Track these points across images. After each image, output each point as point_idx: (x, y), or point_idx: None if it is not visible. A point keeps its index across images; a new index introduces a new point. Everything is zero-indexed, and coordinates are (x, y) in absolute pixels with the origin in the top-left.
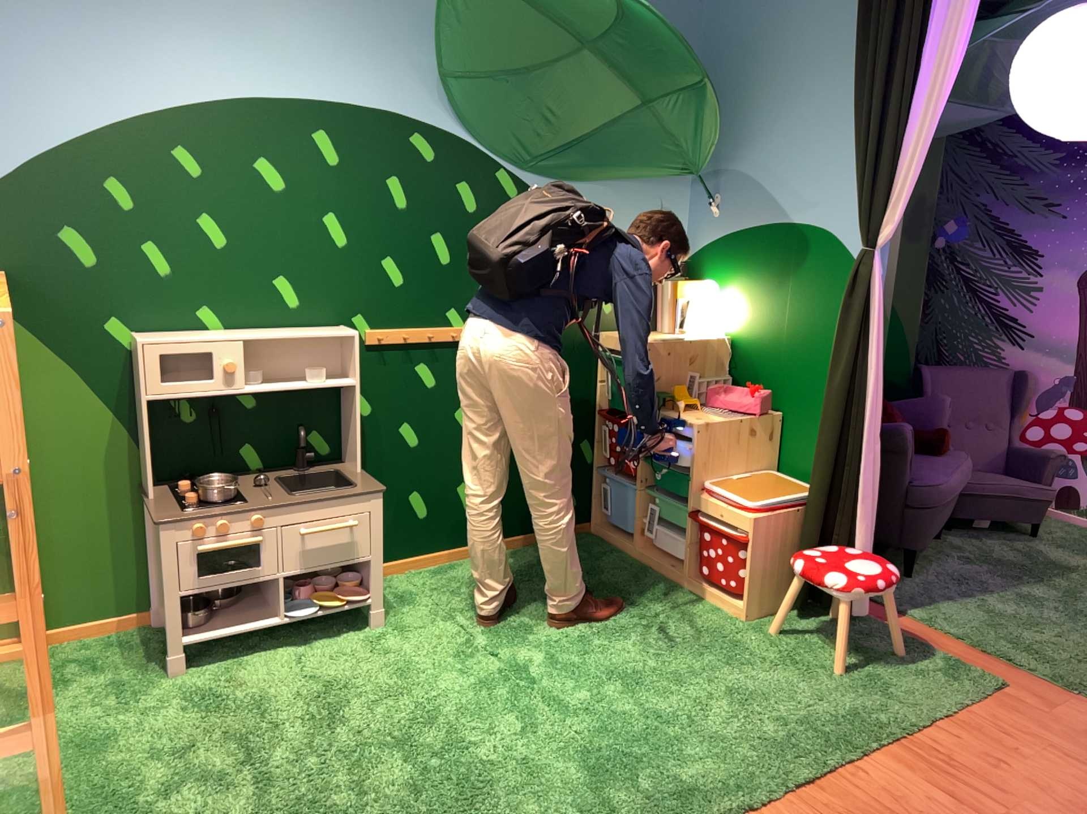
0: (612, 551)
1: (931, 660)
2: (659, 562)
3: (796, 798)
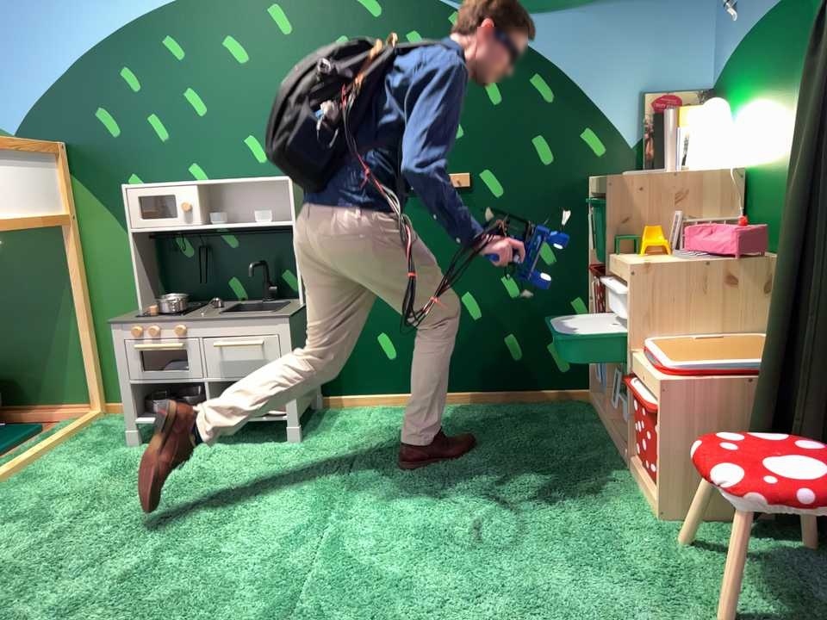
0: (590, 422)
1: None
2: (619, 439)
3: None
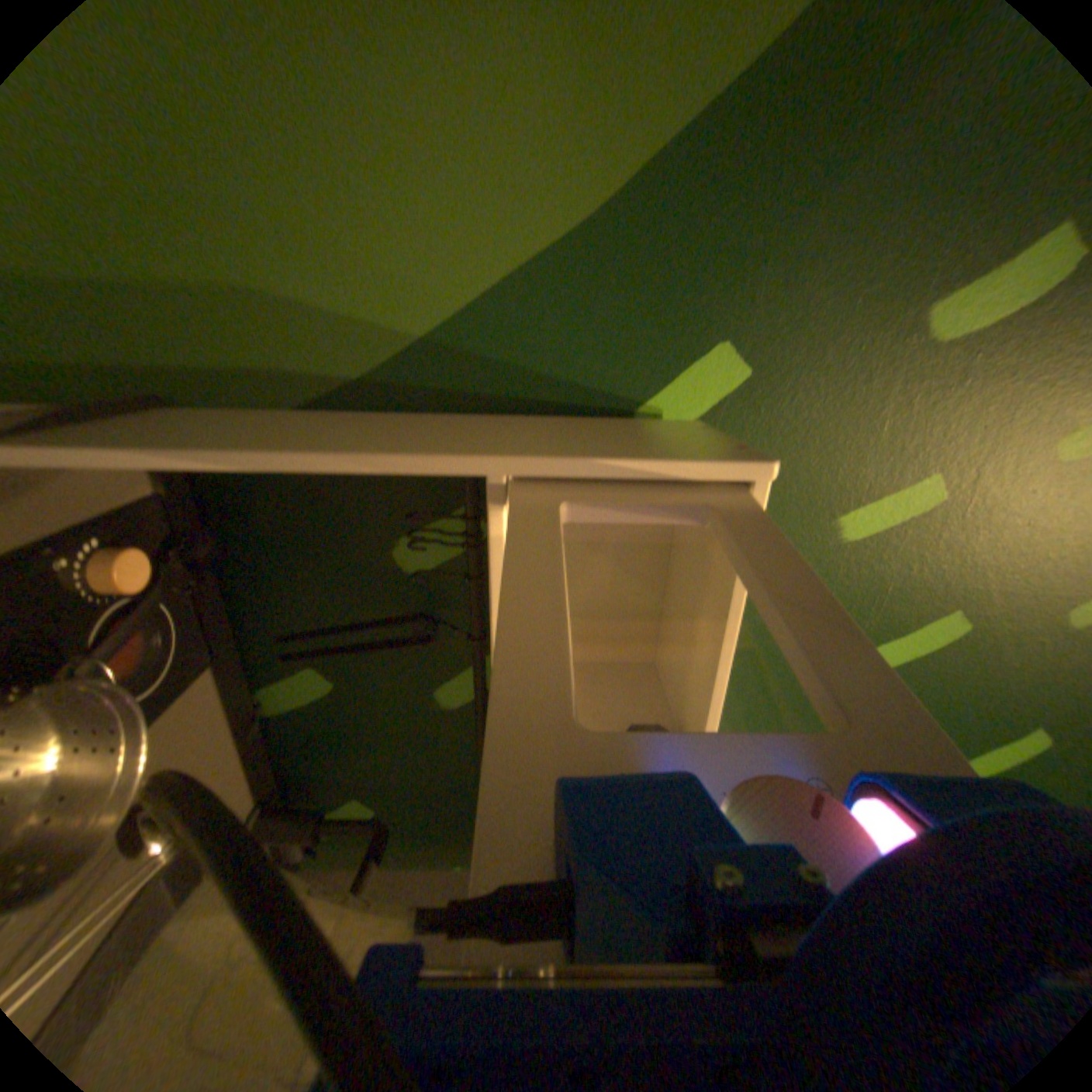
0: None
1: None
2: None
3: None
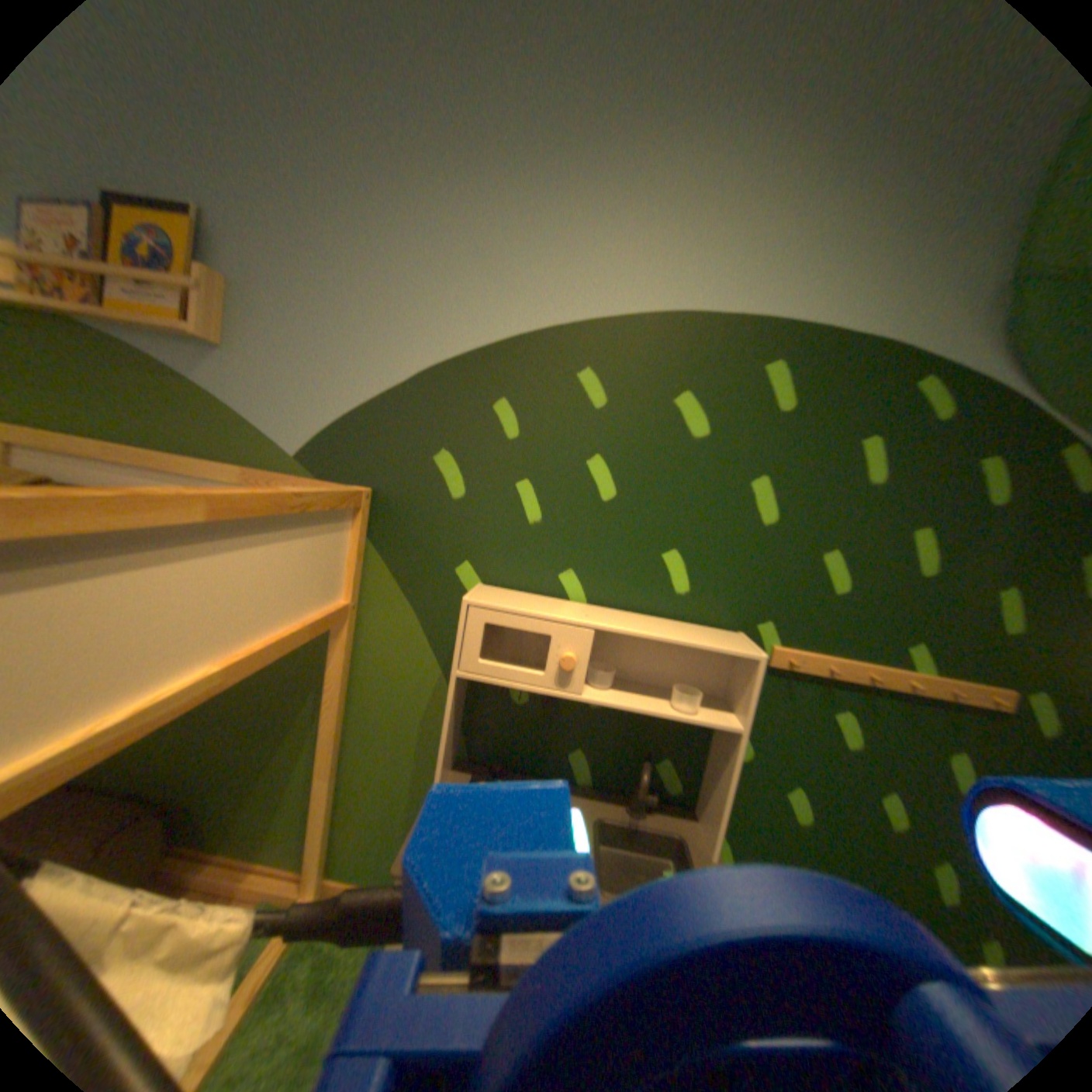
0: None
1: None
2: None
3: None
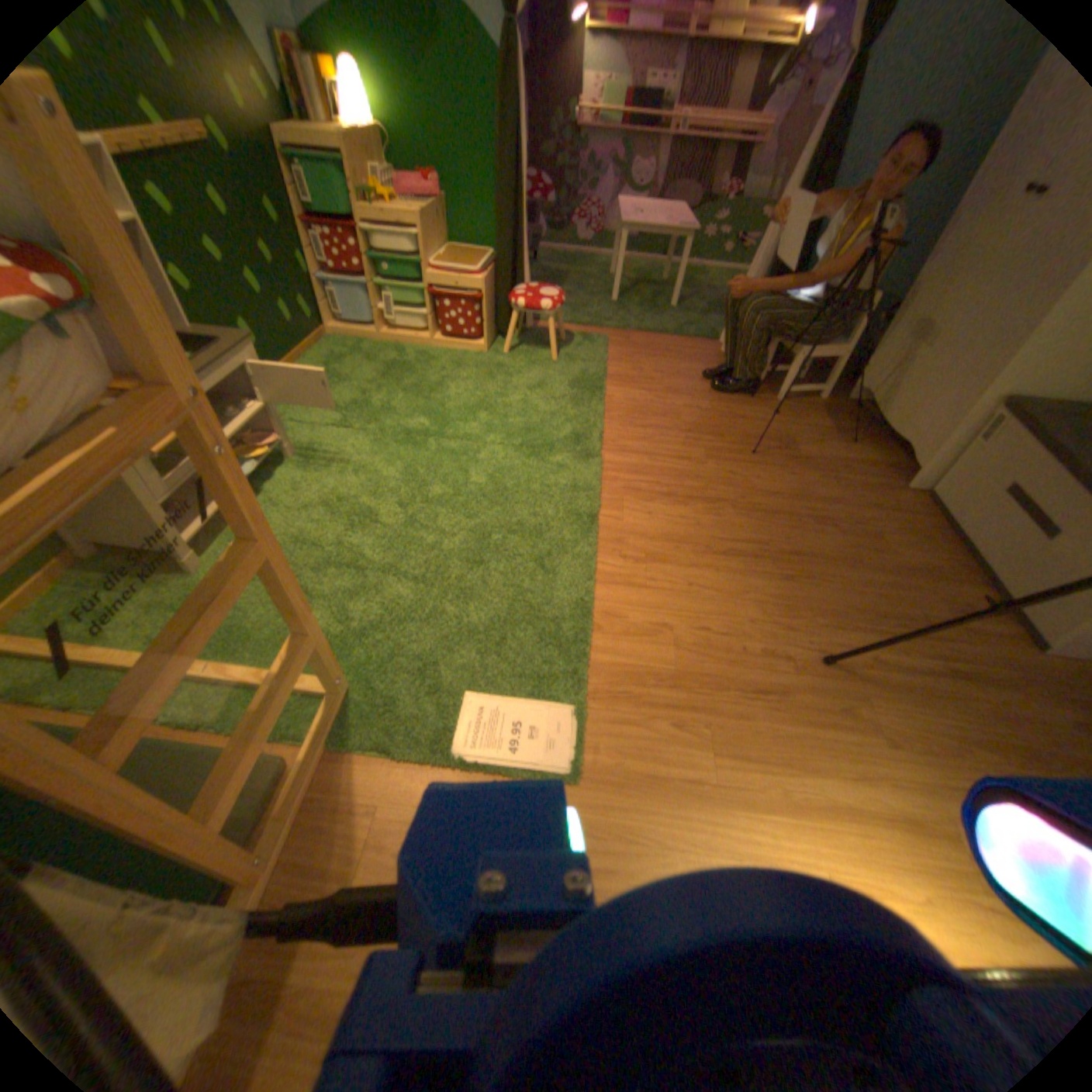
0: (357, 340)
1: (577, 339)
2: (402, 336)
3: (608, 423)
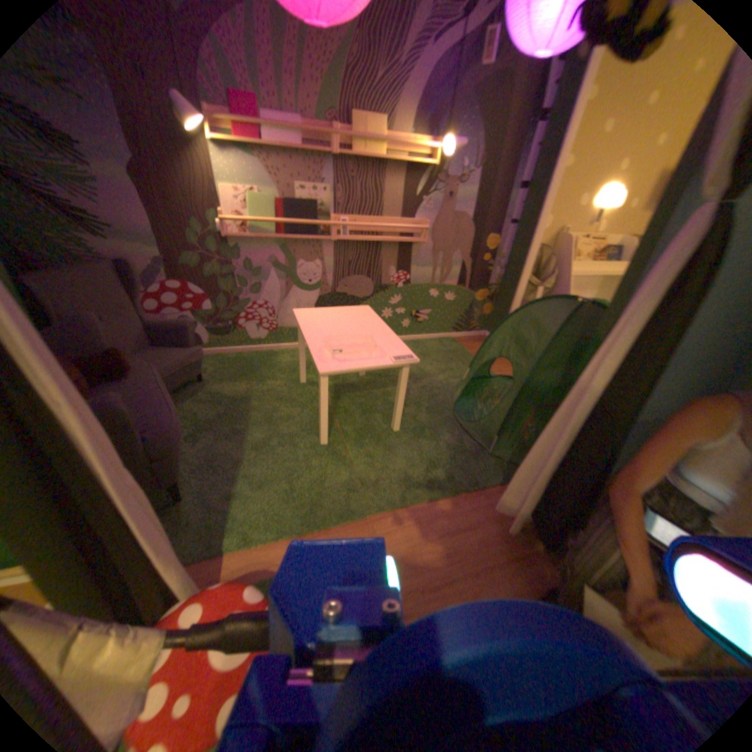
0: None
1: None
2: None
3: None
